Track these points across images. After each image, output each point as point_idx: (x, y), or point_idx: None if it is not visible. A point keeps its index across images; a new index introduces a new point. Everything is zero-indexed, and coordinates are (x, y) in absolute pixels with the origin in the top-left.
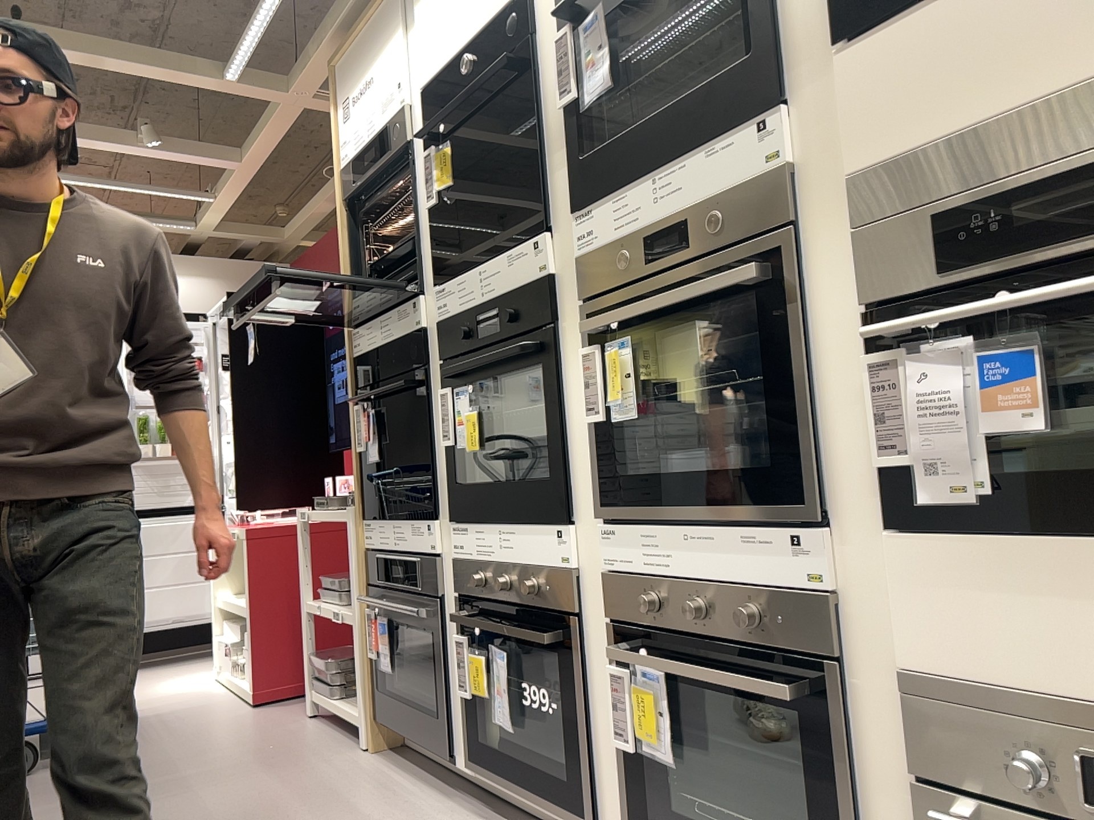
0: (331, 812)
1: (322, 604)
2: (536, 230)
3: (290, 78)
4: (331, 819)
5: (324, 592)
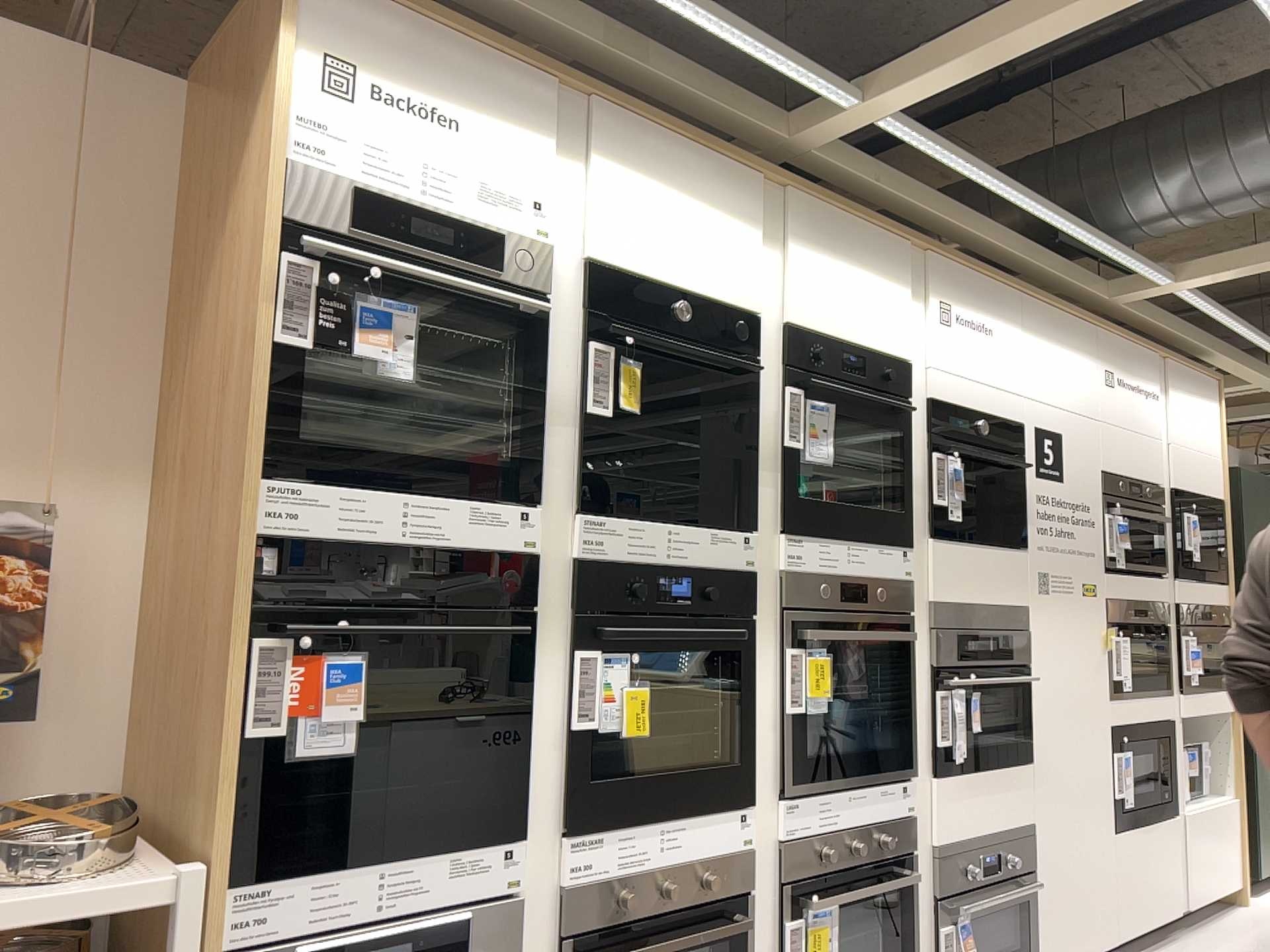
0: None
1: None
2: (738, 524)
3: None
4: None
5: None
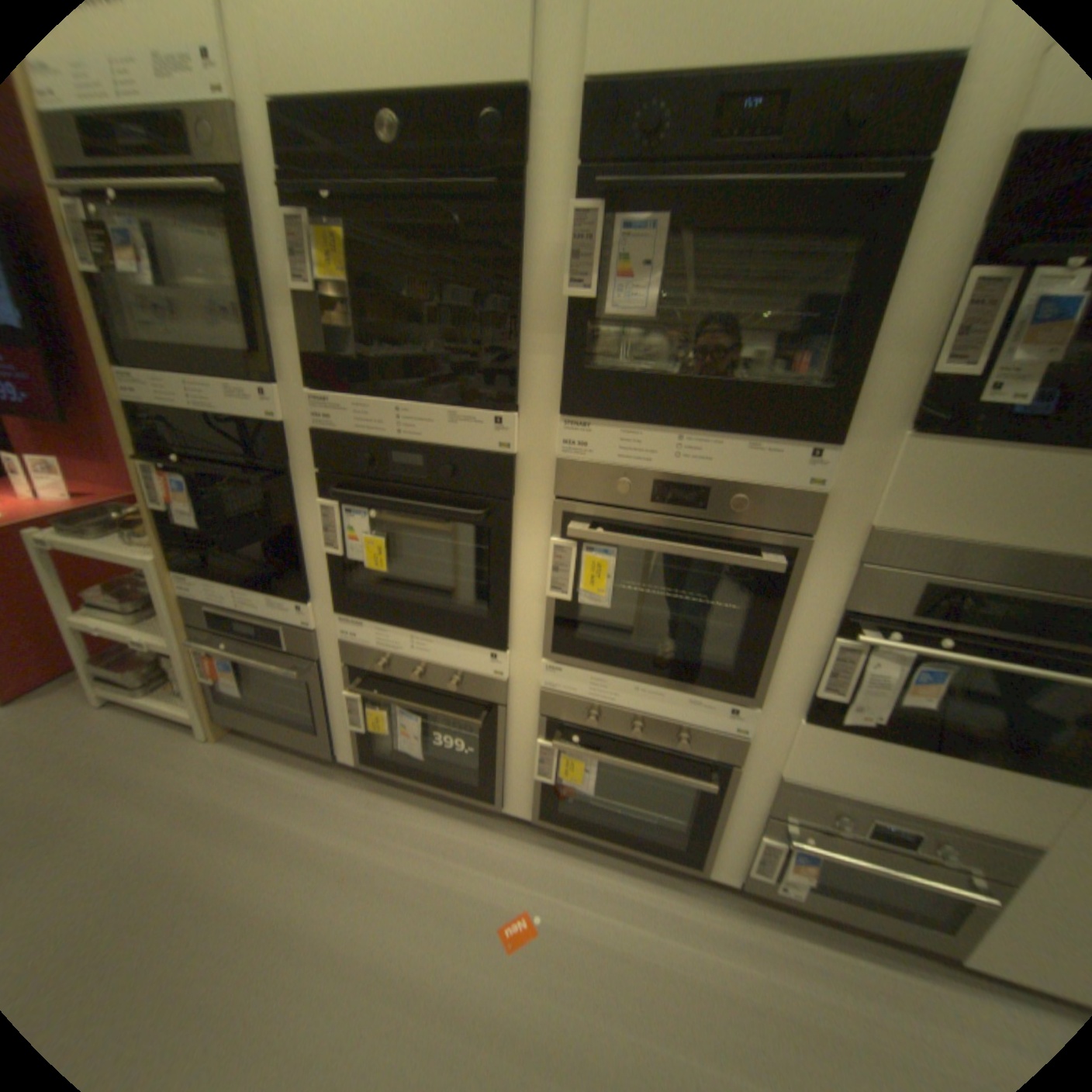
0: (232, 838)
1: (98, 627)
2: (498, 405)
3: None
4: (239, 846)
5: (90, 610)
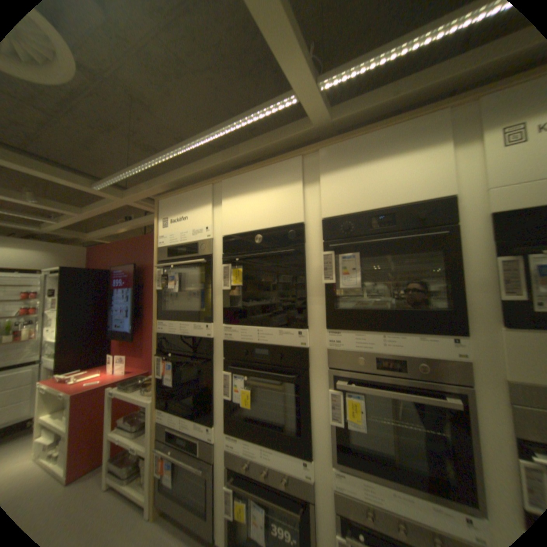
0: None
1: (119, 439)
2: (299, 326)
3: (124, 193)
4: None
5: (118, 430)
